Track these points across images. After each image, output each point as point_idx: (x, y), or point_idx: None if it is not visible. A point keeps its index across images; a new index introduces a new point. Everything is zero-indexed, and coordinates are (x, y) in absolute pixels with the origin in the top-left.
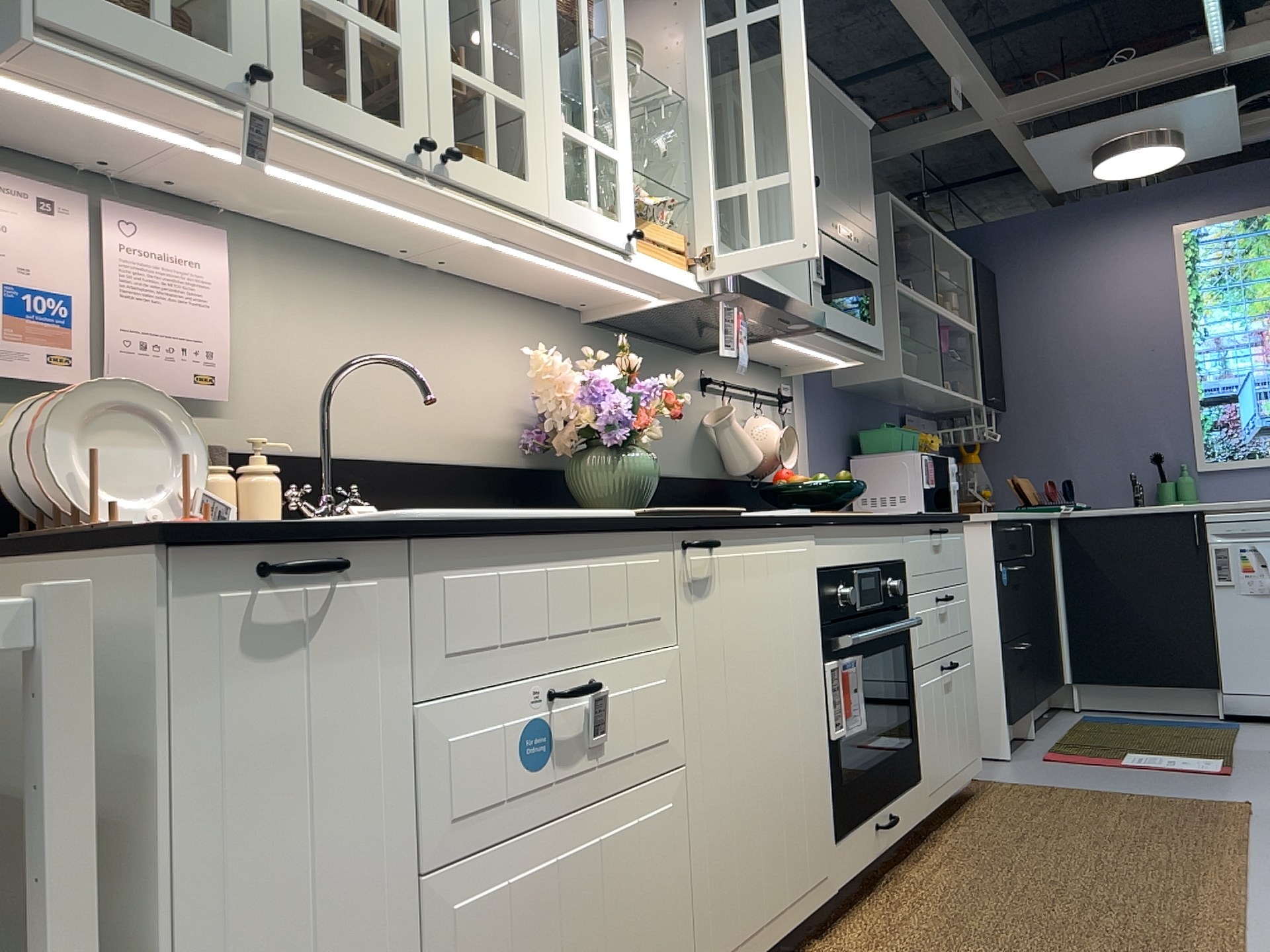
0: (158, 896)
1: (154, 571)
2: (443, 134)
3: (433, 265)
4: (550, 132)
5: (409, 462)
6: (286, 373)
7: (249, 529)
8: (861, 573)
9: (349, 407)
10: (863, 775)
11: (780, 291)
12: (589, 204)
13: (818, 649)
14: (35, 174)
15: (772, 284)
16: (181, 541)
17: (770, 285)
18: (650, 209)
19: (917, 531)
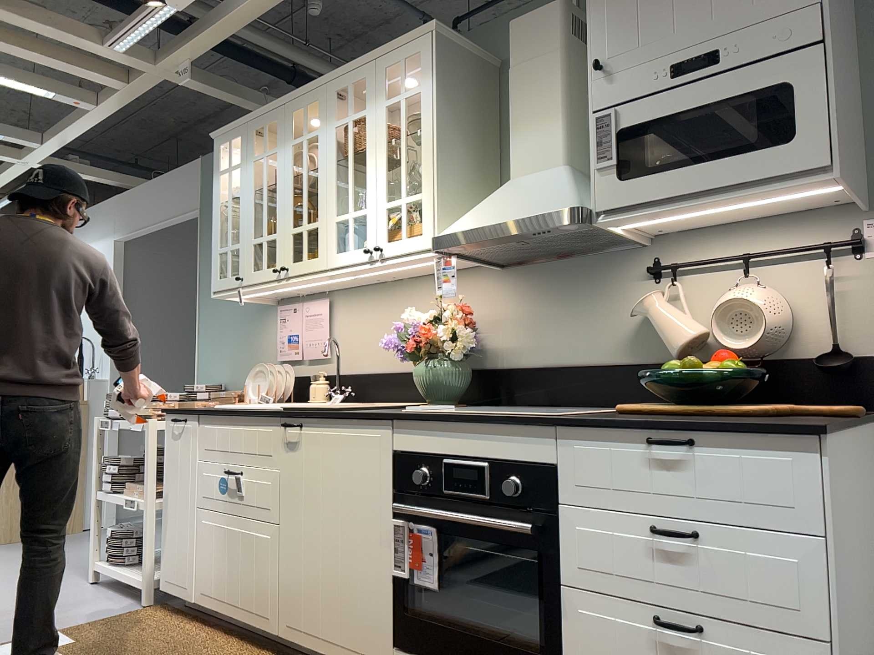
0: (164, 482)
1: (166, 418)
2: (287, 259)
3: (397, 277)
4: (328, 226)
5: (388, 373)
6: (349, 342)
7: (172, 410)
8: (452, 464)
9: (368, 351)
10: (436, 625)
11: (505, 217)
12: (347, 248)
13: (384, 506)
14: (295, 300)
15: (509, 212)
16: (165, 412)
17: (498, 216)
18: (398, 221)
19: (595, 436)
